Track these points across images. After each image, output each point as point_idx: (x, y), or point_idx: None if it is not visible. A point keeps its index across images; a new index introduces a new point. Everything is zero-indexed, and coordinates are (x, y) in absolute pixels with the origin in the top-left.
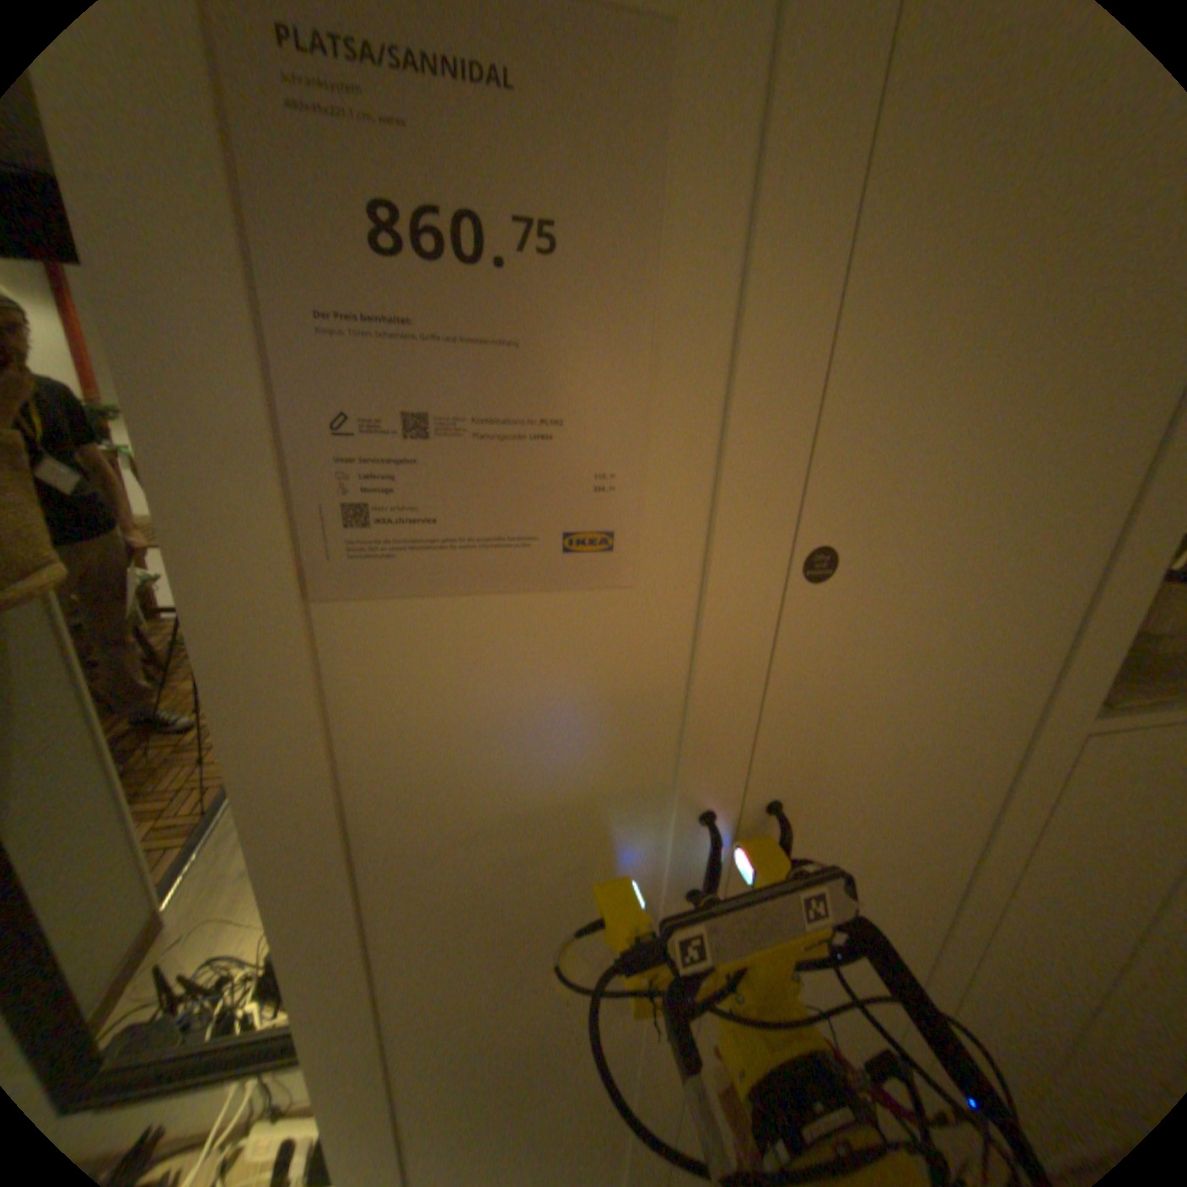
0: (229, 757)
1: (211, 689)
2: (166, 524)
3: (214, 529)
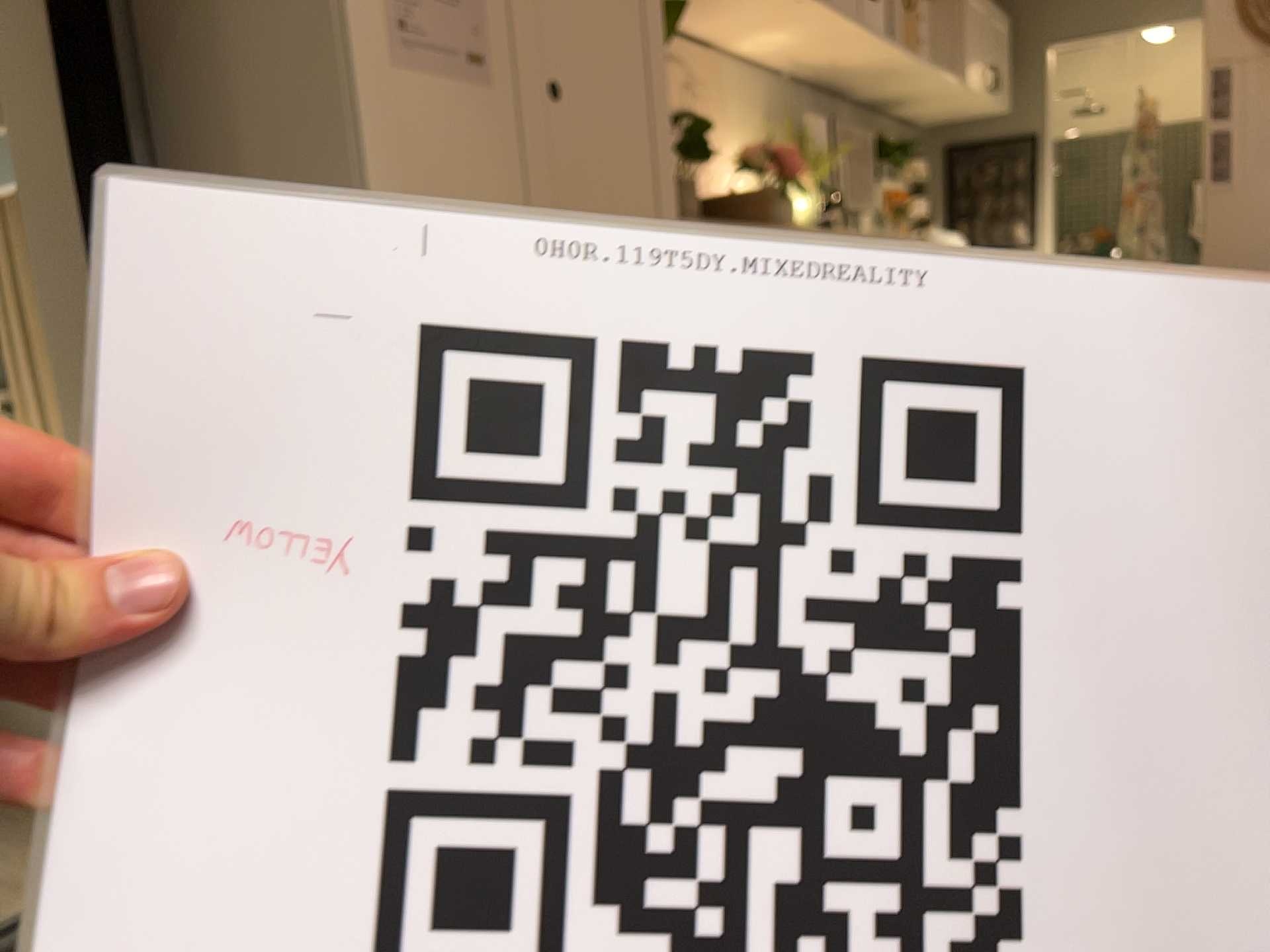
0: (369, 143)
1: (364, 100)
2: (352, 11)
3: (364, 18)
